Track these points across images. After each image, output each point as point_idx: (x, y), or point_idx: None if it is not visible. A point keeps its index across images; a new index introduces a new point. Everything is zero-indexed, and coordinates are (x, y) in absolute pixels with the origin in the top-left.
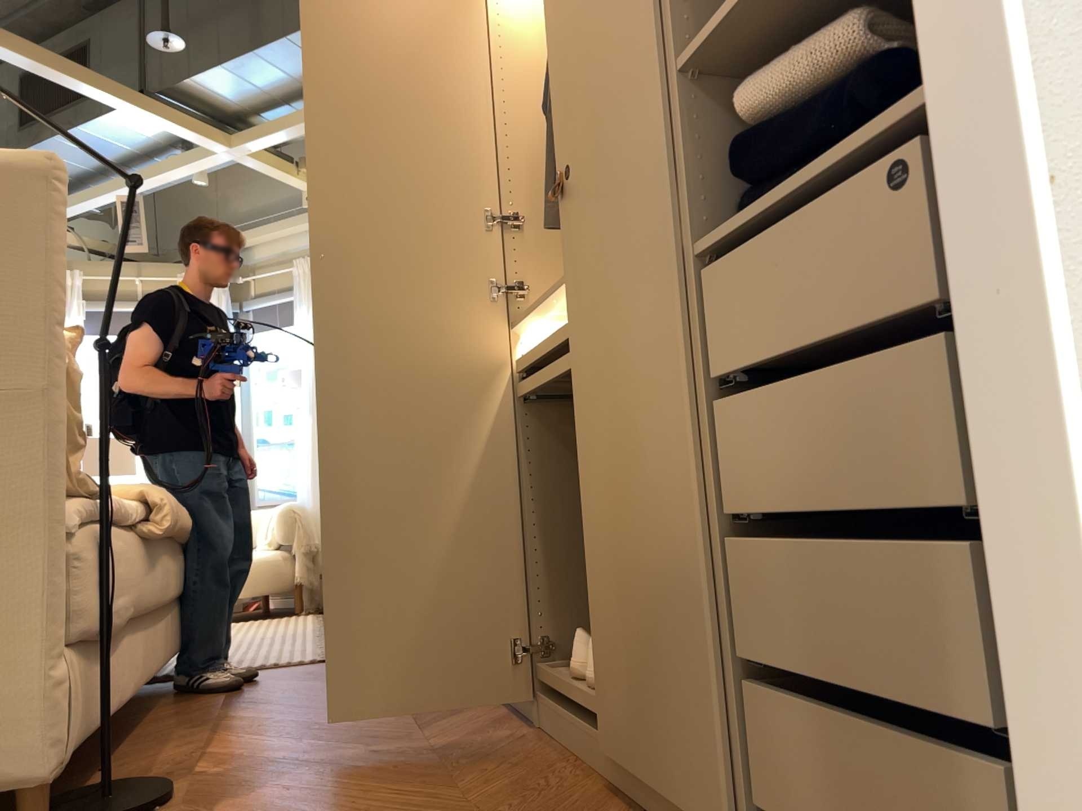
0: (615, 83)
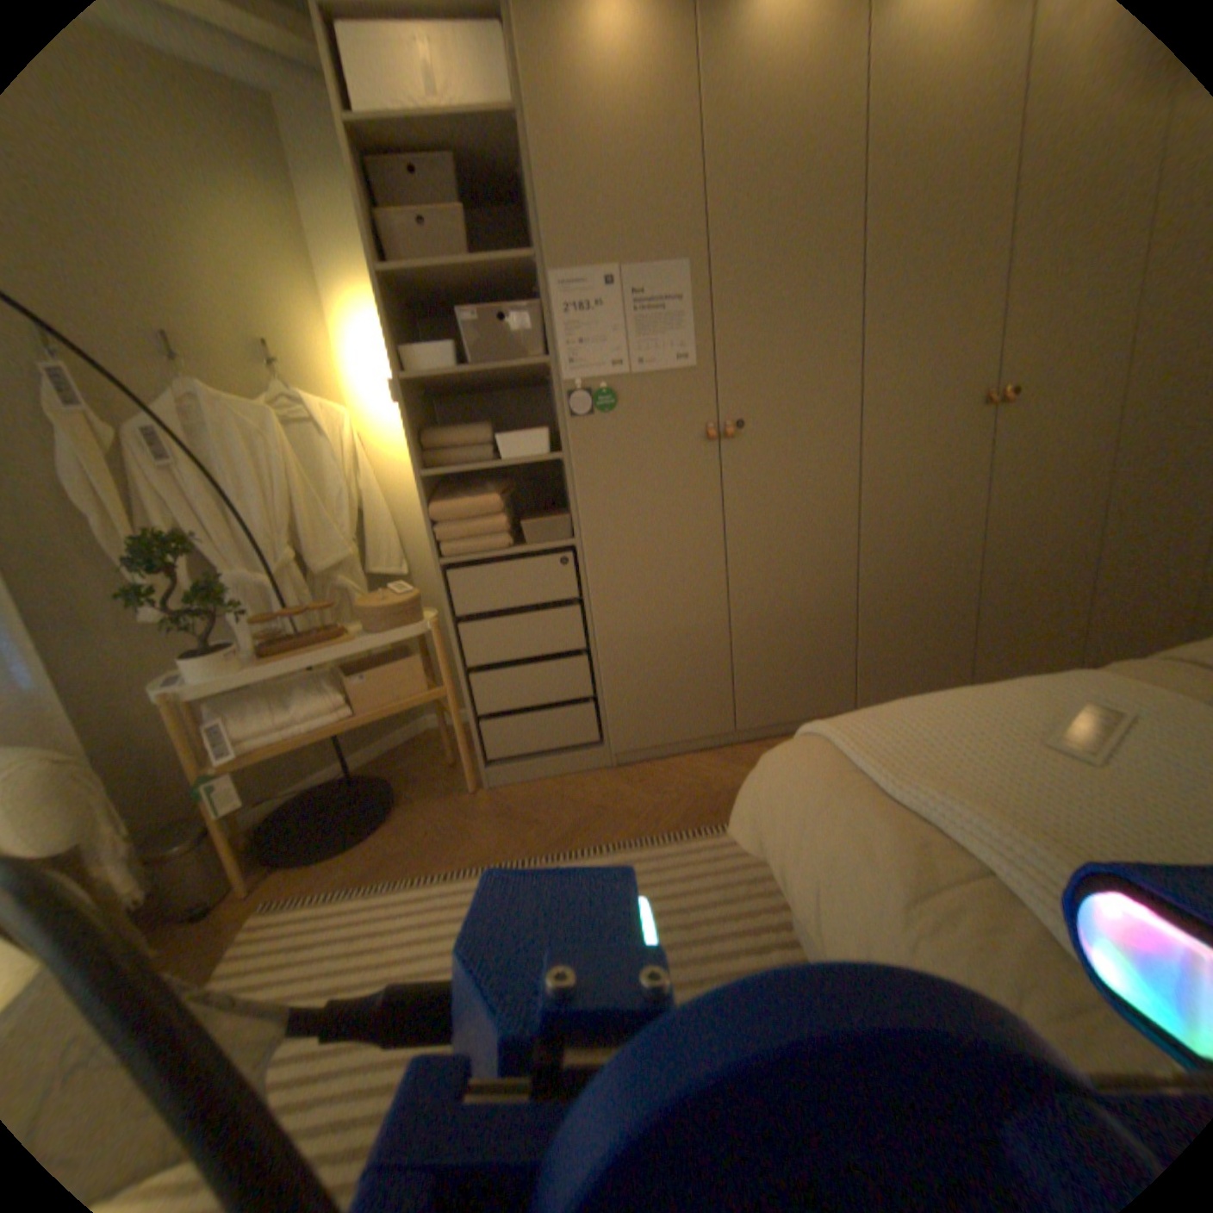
0: None
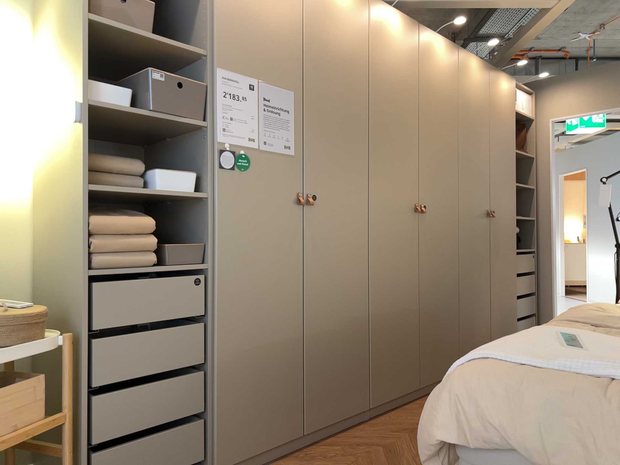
0: (505, 204)
